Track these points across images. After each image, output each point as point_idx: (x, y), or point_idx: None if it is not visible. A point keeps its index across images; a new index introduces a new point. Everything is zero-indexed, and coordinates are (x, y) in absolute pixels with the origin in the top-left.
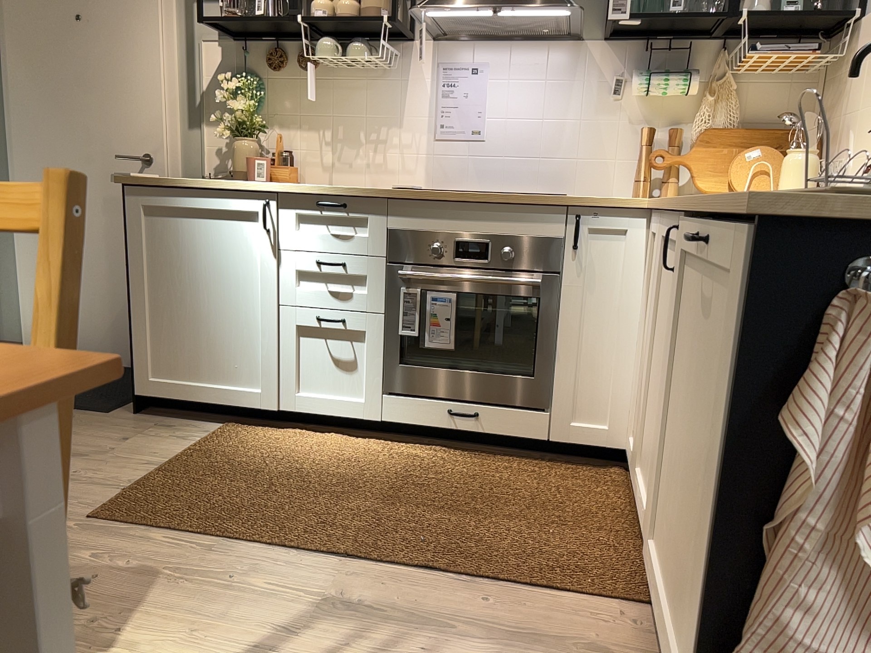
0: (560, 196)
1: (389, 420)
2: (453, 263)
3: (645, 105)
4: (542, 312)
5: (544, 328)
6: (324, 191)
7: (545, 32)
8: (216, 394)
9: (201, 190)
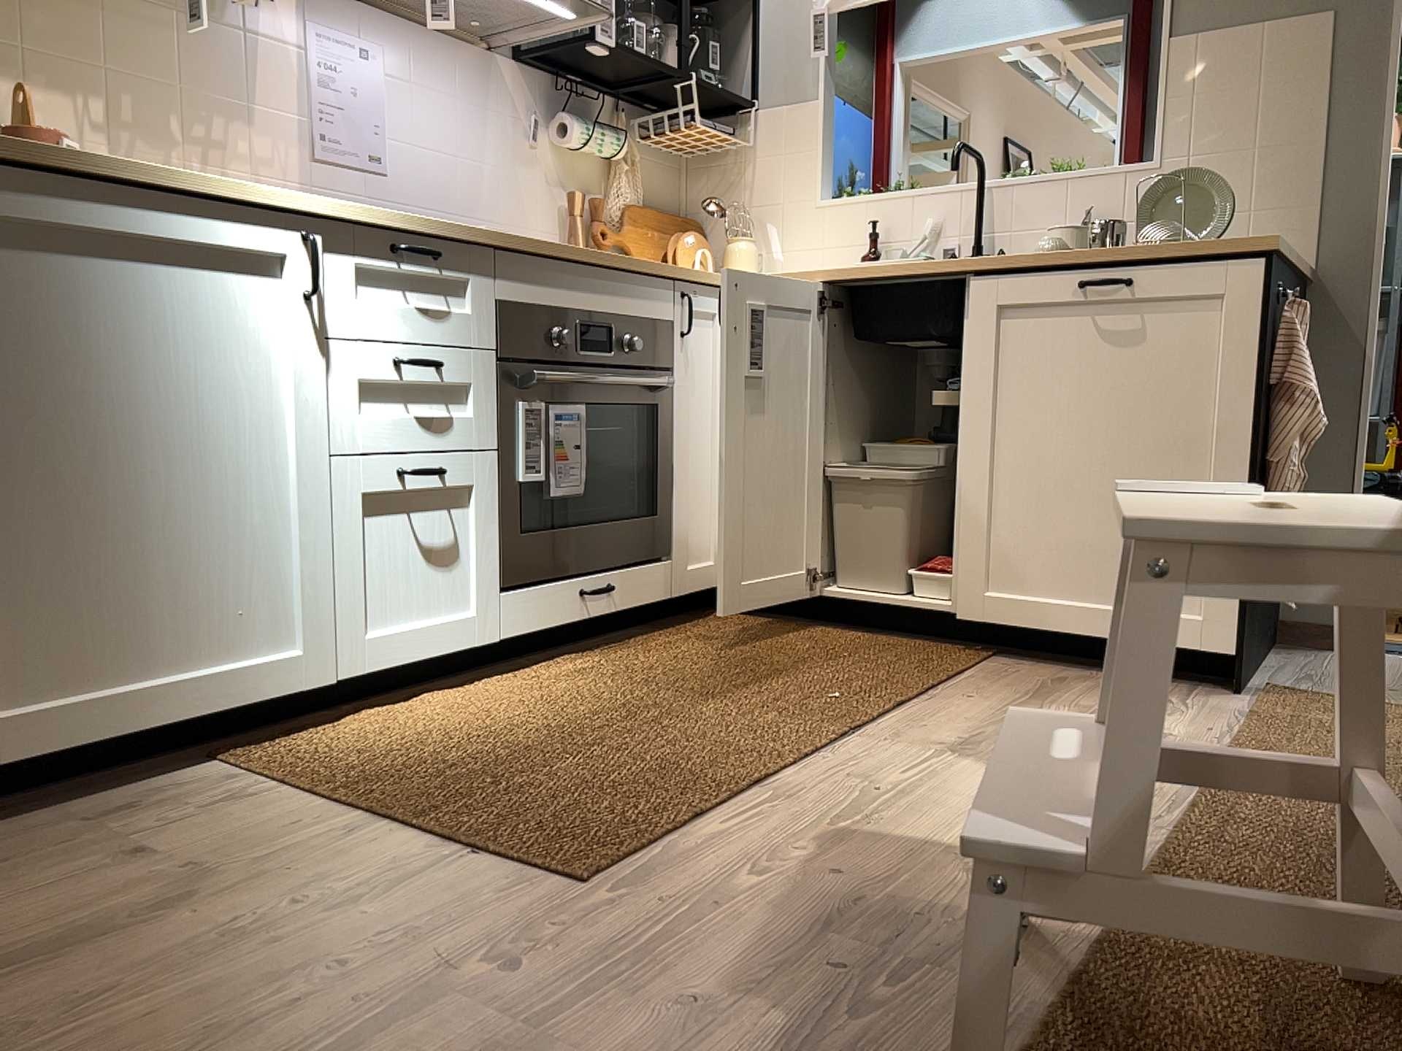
0: (661, 264)
1: (510, 633)
2: (576, 356)
3: (561, 162)
4: (659, 420)
5: (658, 442)
6: (413, 226)
7: (472, 27)
8: (201, 691)
9: (156, 193)
